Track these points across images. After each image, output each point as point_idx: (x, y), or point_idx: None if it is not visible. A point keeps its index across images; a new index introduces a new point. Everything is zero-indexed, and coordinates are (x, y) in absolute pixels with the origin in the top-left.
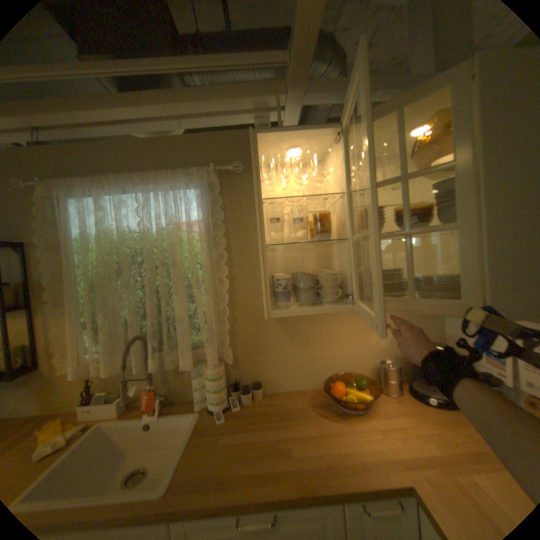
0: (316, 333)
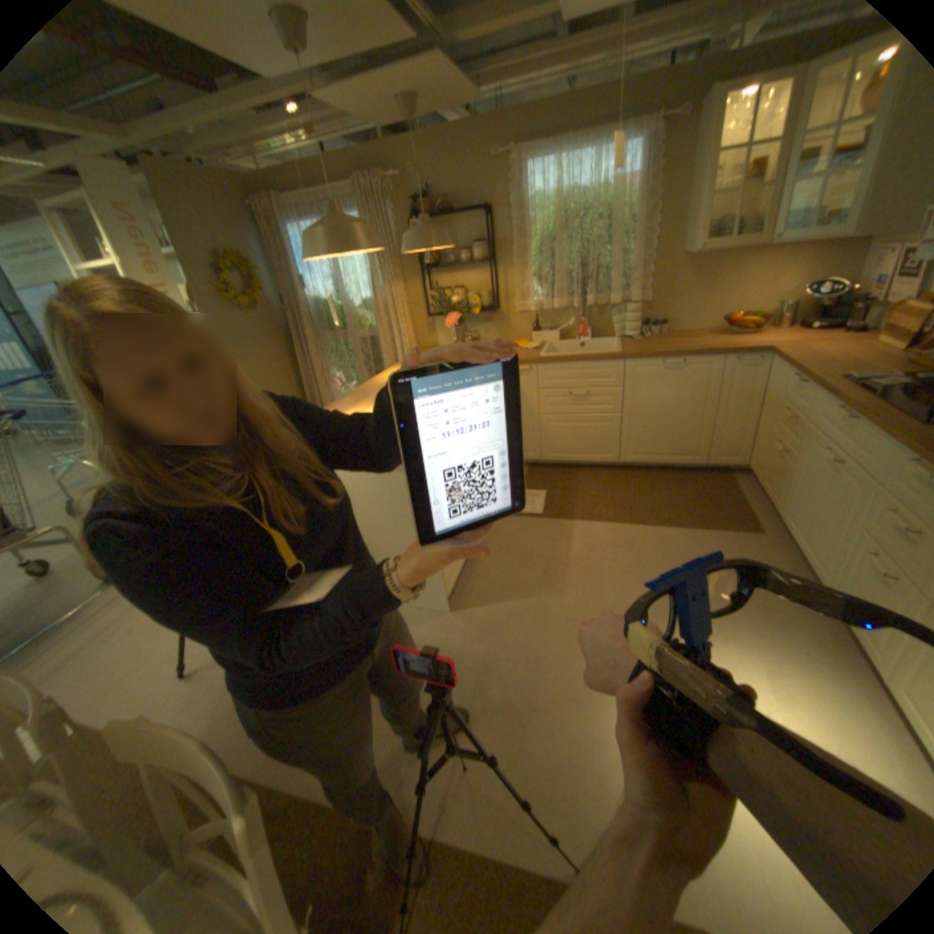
0: (724, 279)
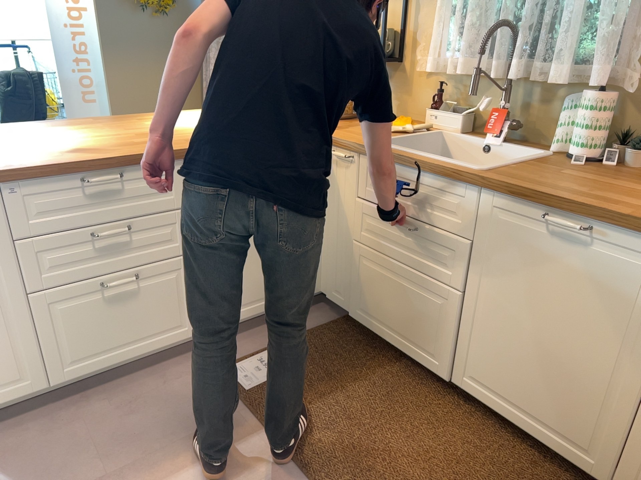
0: None
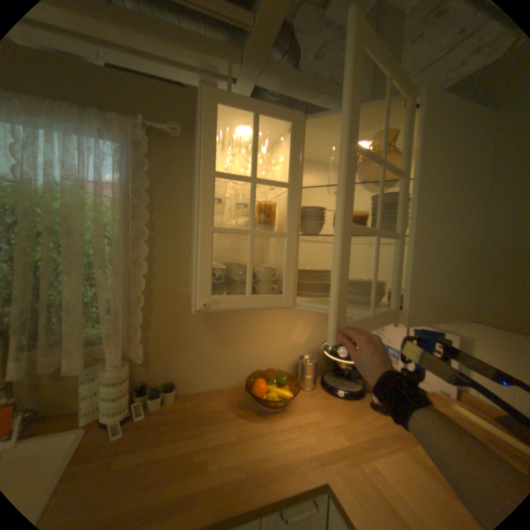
0: (241, 328)
